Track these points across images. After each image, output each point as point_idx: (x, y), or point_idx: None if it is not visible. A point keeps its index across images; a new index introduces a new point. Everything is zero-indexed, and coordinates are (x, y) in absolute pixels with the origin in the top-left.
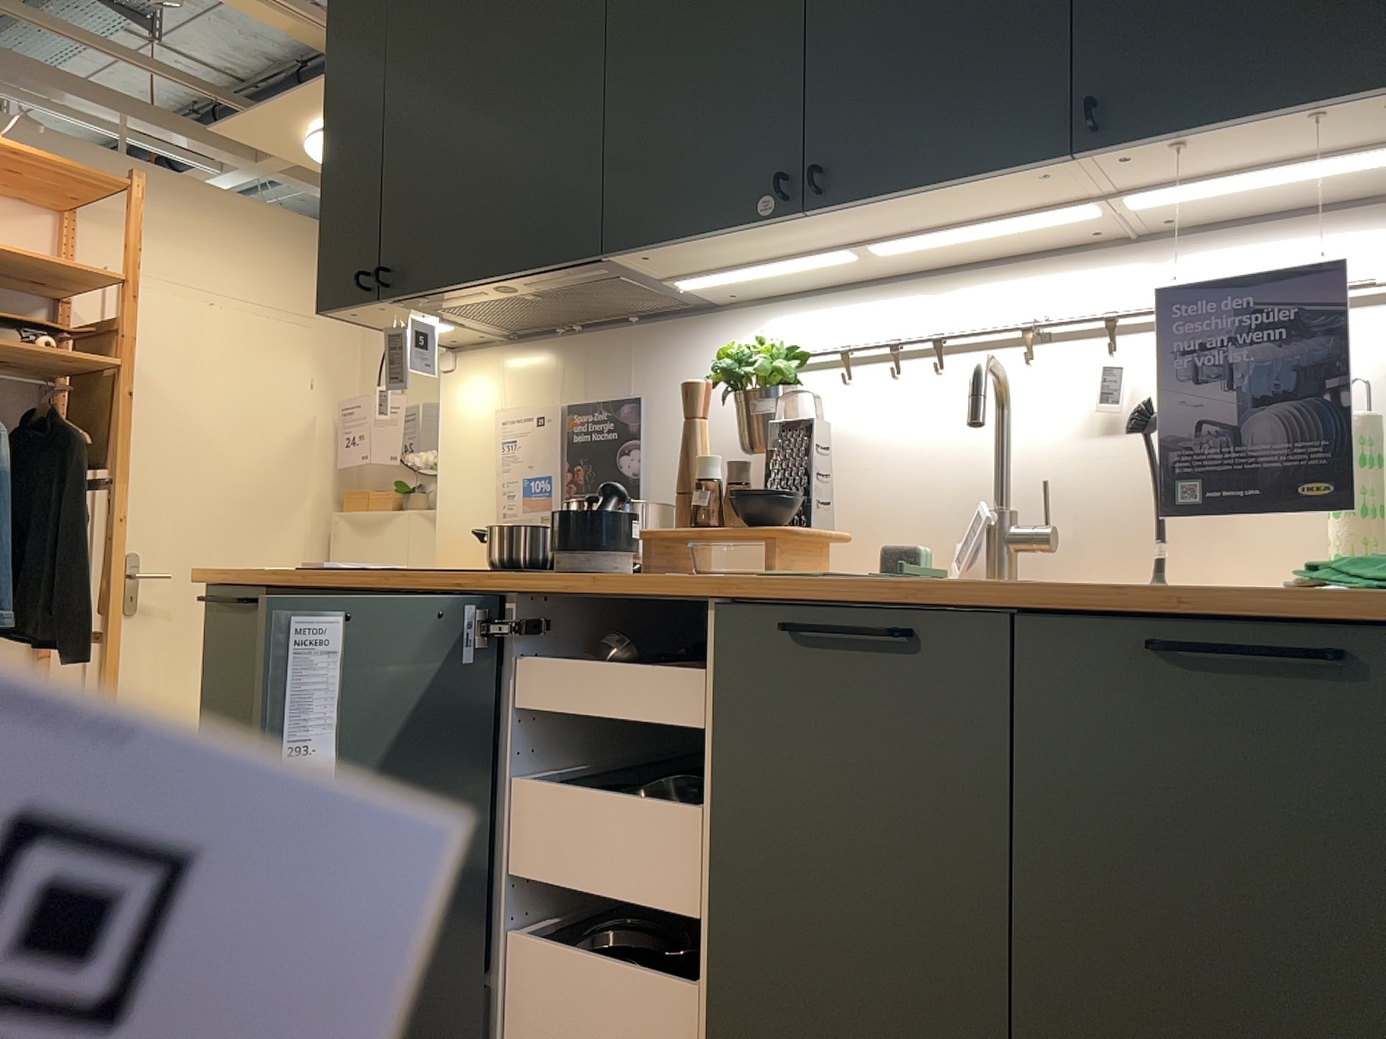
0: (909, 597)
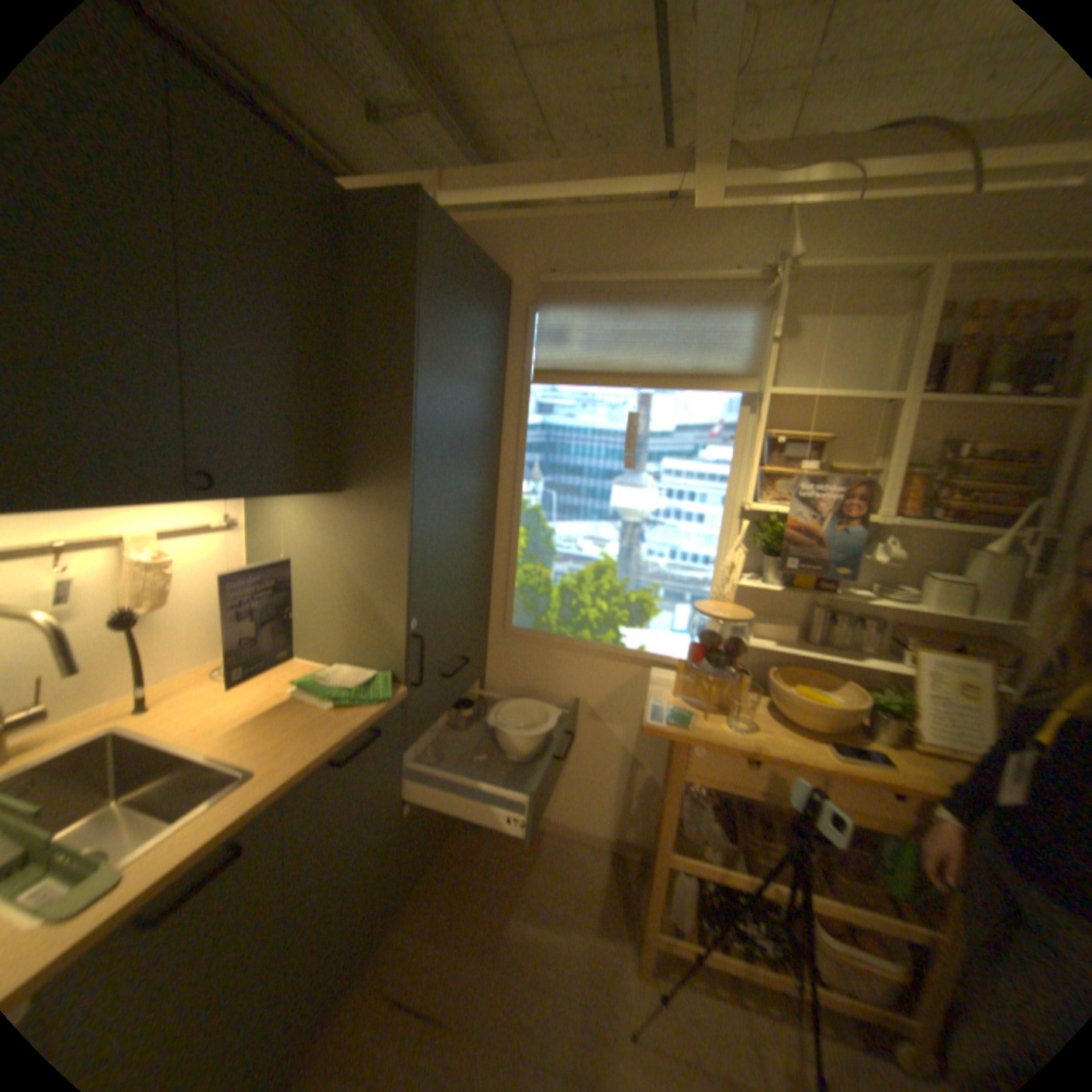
0: (234, 826)
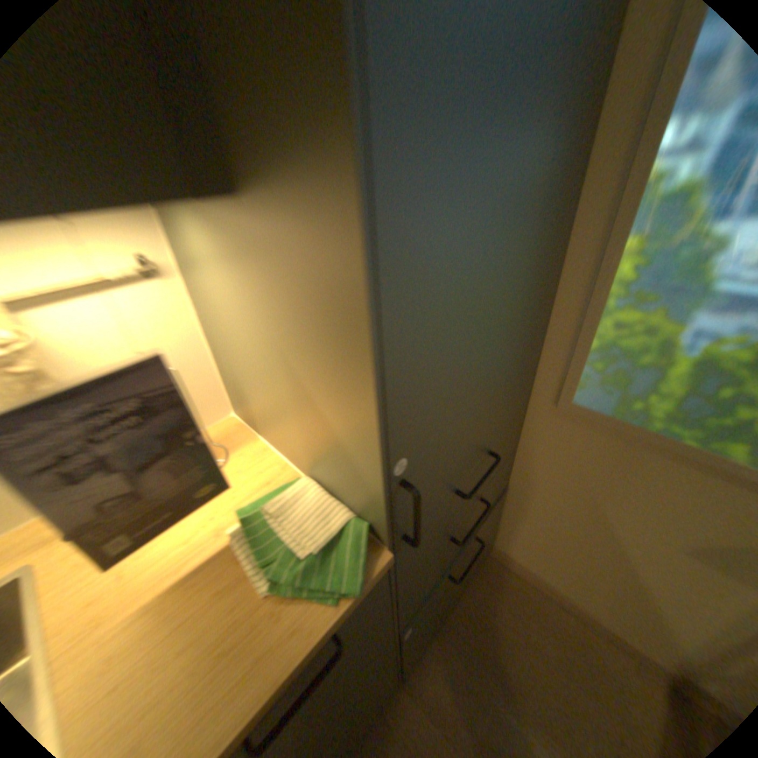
0: None
